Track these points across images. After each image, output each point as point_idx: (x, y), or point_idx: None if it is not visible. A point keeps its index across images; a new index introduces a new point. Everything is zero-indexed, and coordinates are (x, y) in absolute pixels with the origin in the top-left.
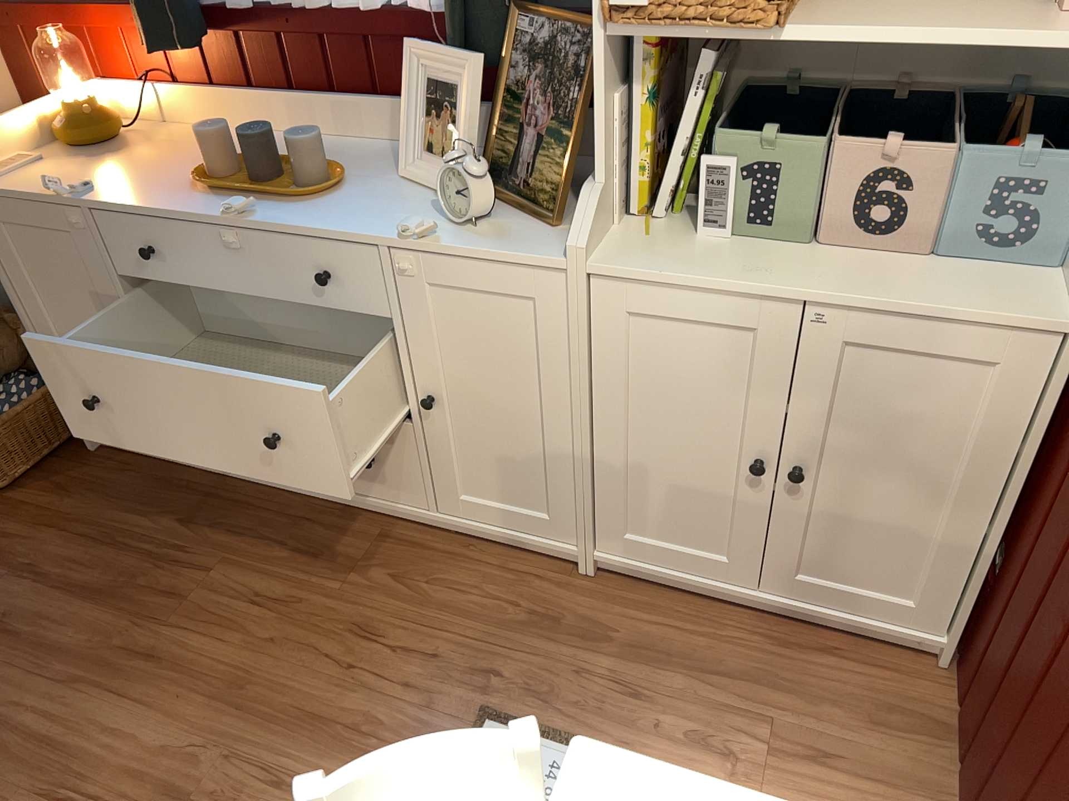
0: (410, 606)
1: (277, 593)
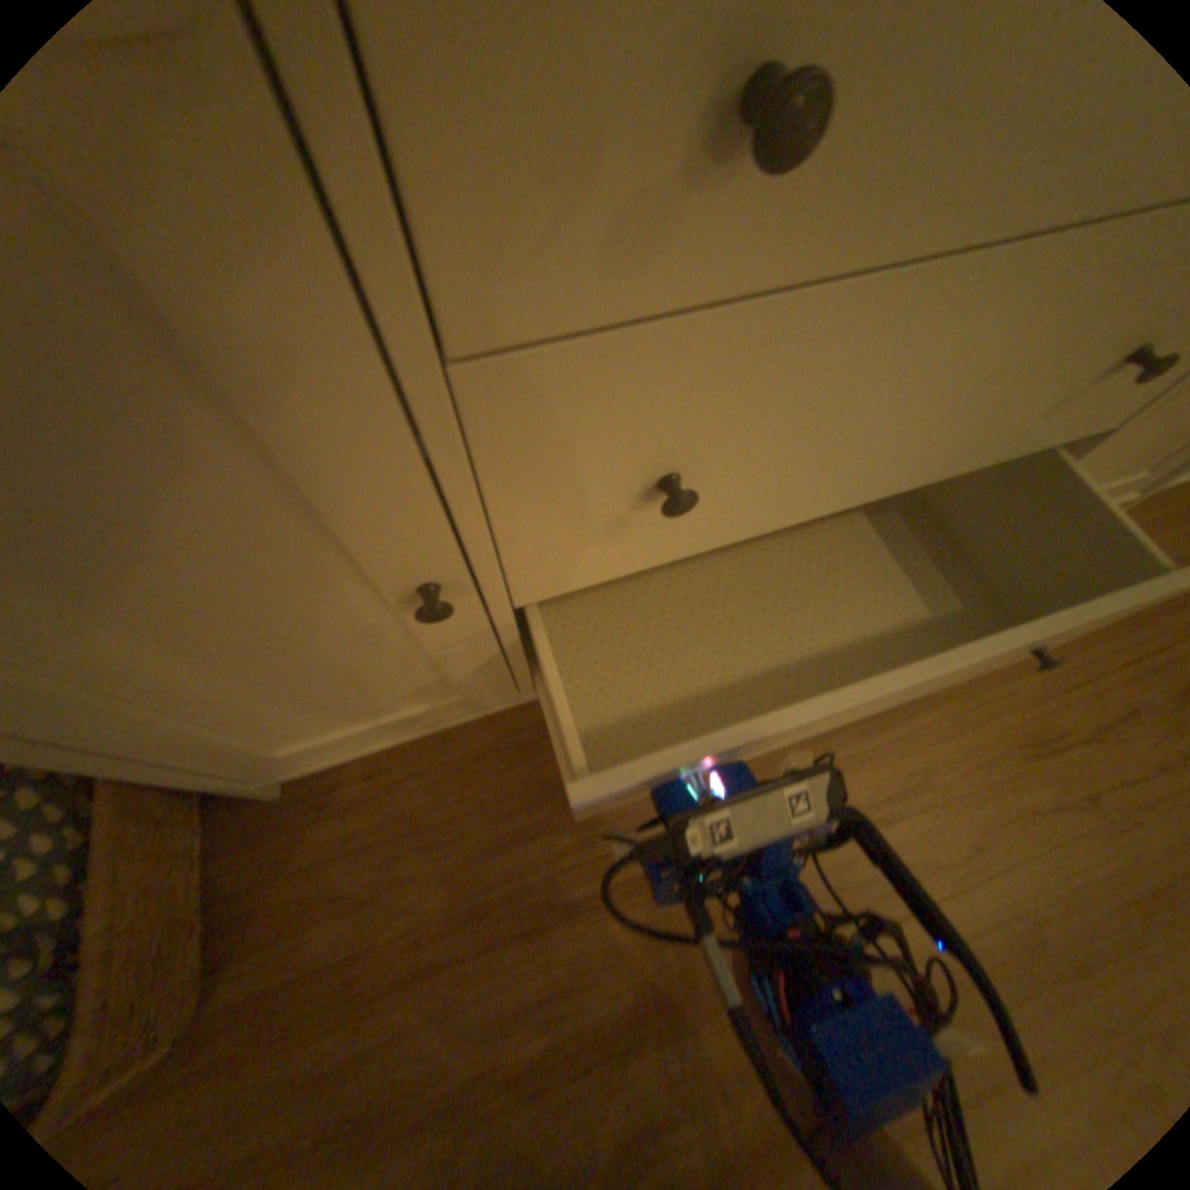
0: (1038, 685)
1: (893, 799)
